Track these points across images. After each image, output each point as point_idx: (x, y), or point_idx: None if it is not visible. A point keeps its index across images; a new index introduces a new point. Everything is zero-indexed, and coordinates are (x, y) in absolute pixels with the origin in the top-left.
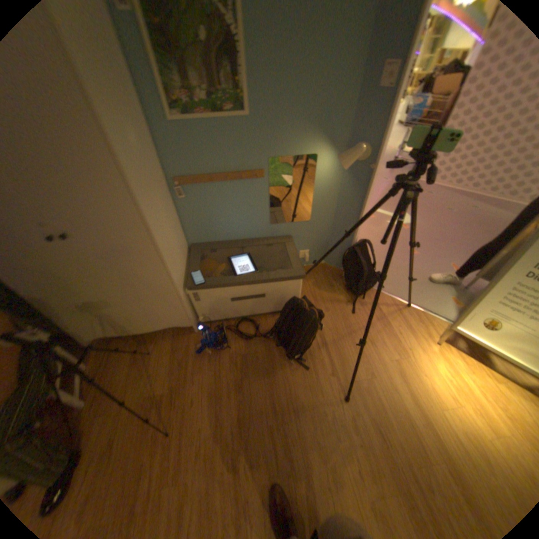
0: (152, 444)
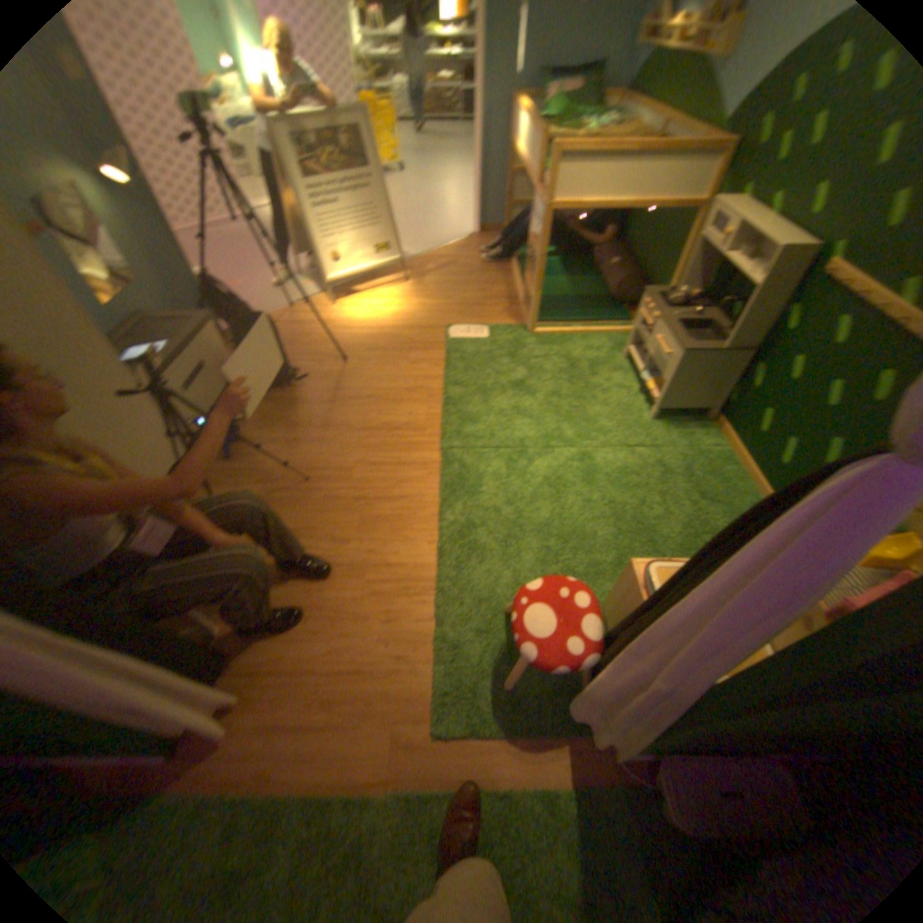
0: (307, 492)
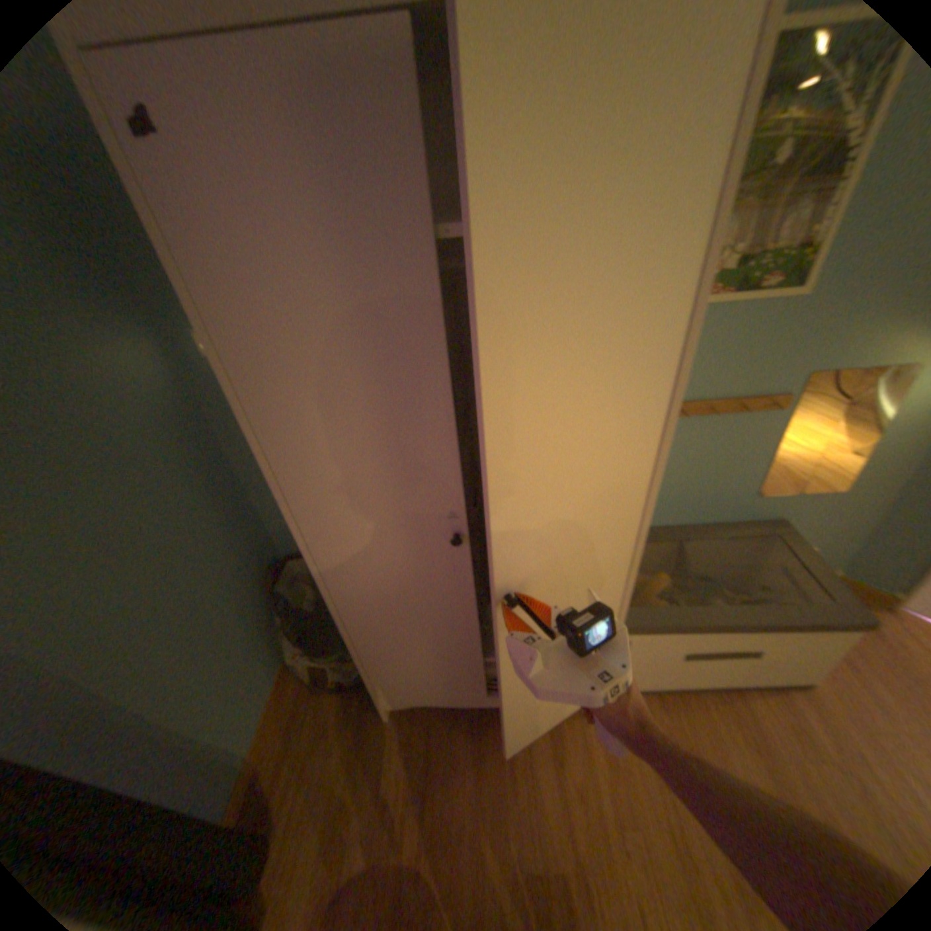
0: None
